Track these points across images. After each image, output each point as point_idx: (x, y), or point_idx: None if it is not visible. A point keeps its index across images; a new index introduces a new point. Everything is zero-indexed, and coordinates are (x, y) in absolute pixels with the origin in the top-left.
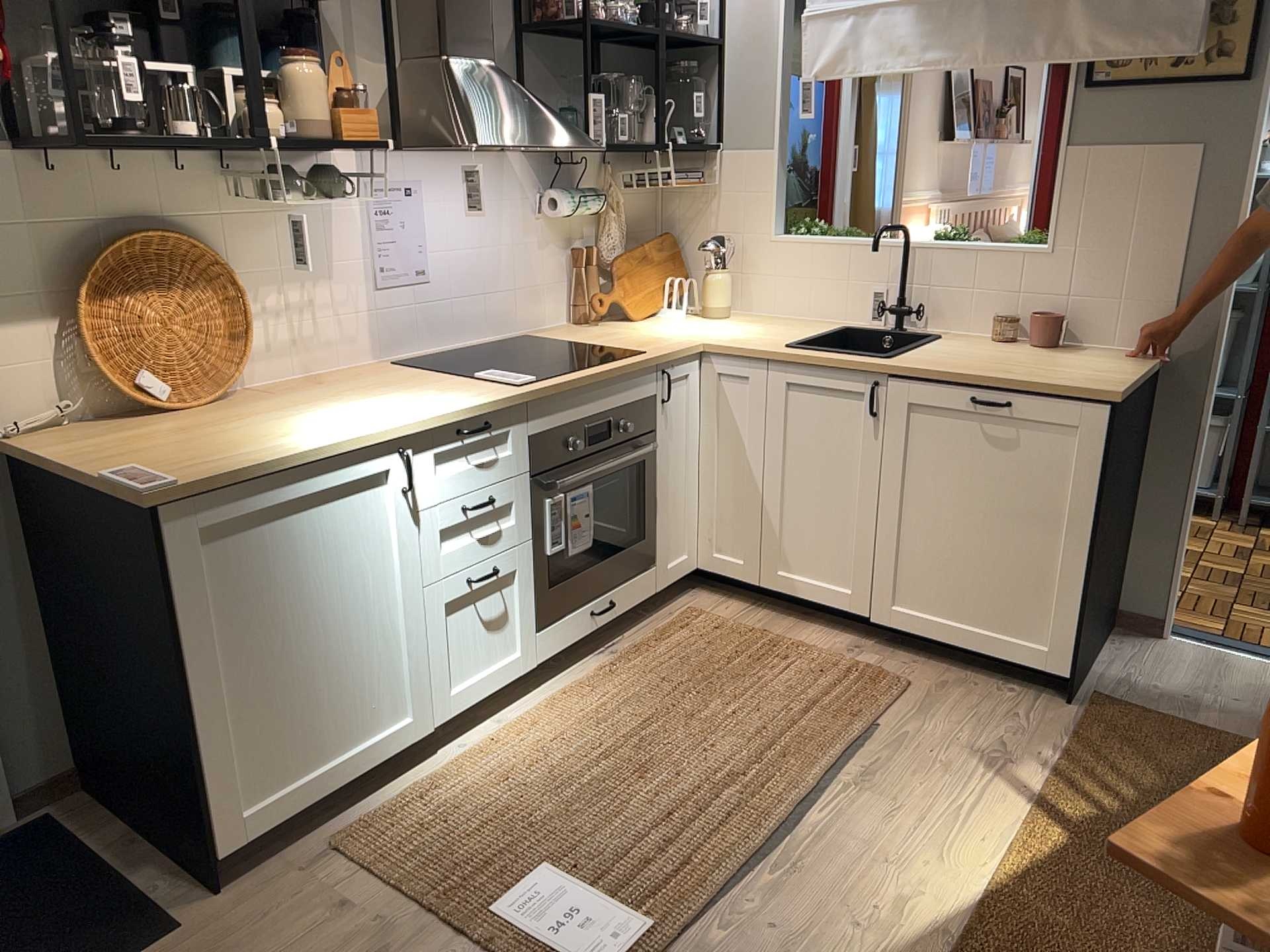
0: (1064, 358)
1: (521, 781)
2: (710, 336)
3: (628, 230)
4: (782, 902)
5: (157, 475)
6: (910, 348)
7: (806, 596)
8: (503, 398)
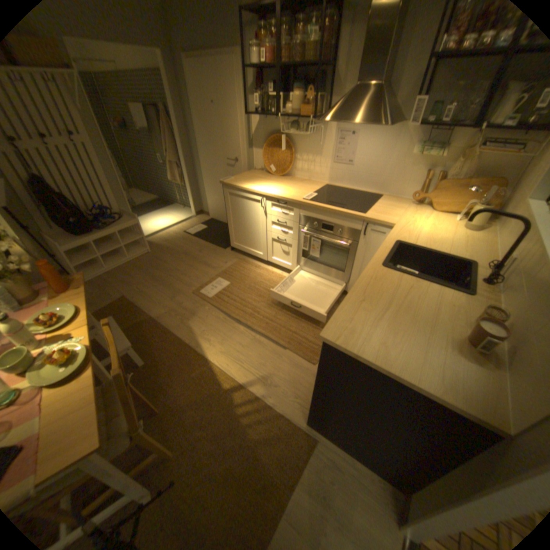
0: (429, 342)
1: (257, 277)
2: (412, 226)
3: (484, 170)
4: (213, 318)
5: (227, 179)
6: (411, 275)
7: None
8: (290, 199)
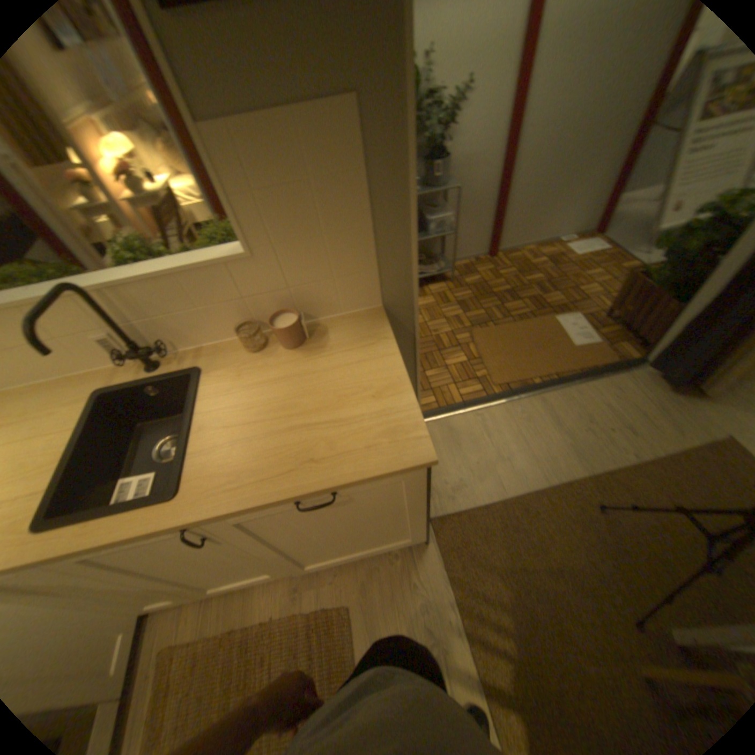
0: (325, 372)
1: None
2: None
3: None
4: None
5: None
6: (183, 443)
7: (234, 591)
8: None
